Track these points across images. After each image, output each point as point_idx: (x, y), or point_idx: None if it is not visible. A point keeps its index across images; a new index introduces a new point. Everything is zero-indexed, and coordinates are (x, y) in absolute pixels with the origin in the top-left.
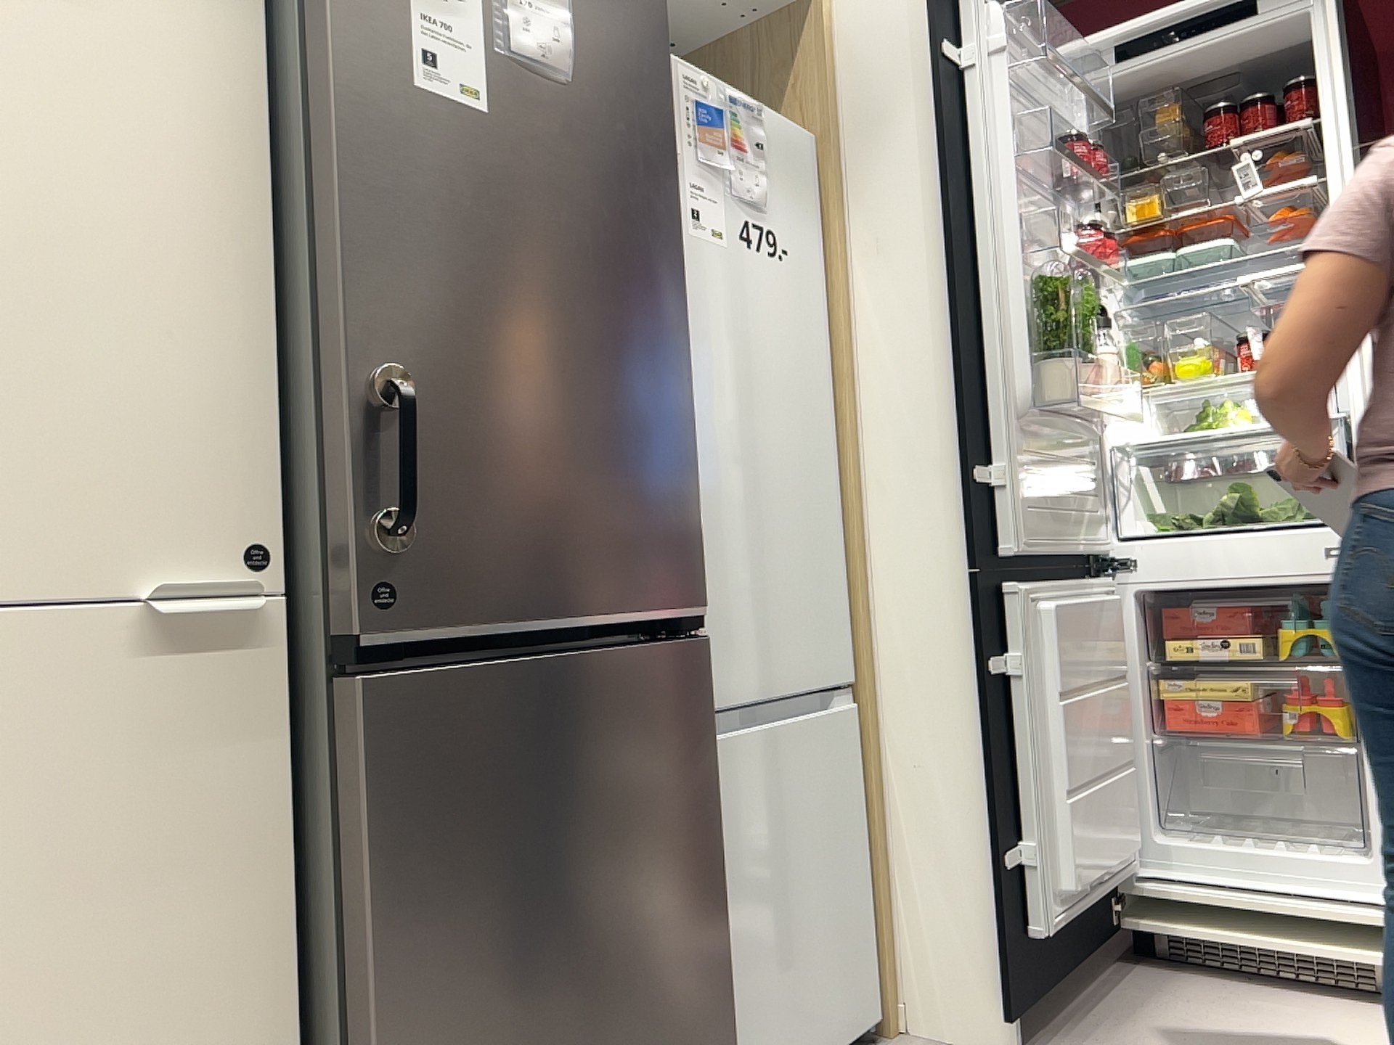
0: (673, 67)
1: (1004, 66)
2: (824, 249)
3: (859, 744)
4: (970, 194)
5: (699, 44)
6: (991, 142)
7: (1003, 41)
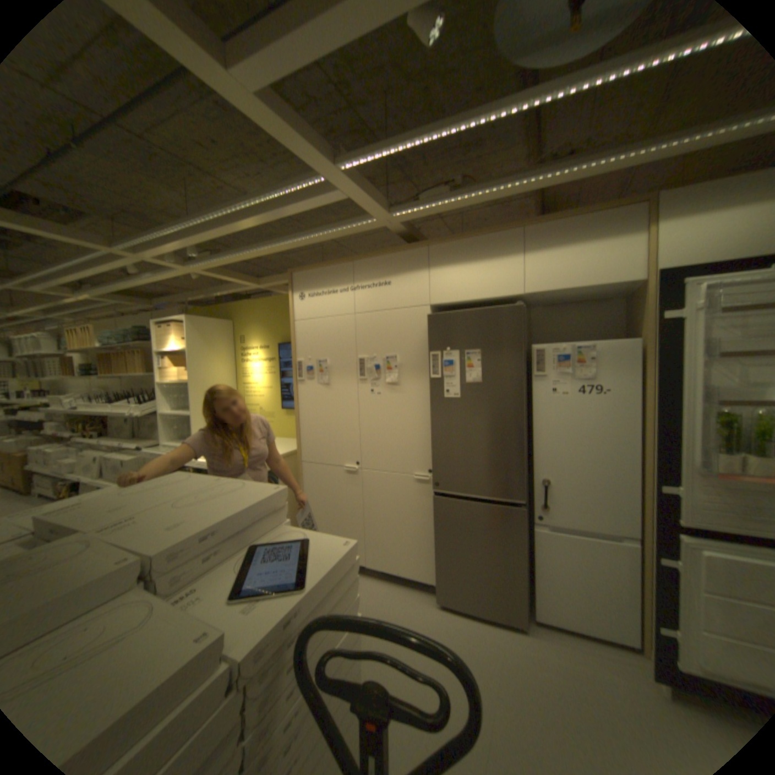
0: (546, 349)
1: (704, 315)
2: (646, 381)
3: (644, 561)
4: (681, 374)
5: (632, 290)
6: (693, 352)
7: (703, 304)
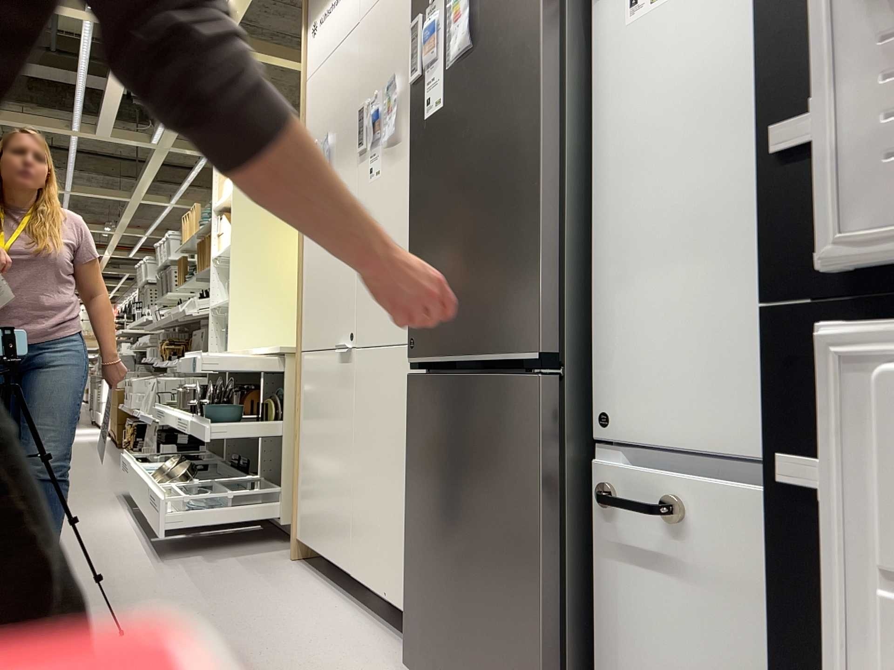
0: None
1: None
2: None
3: None
4: None
5: None
6: None
7: None
